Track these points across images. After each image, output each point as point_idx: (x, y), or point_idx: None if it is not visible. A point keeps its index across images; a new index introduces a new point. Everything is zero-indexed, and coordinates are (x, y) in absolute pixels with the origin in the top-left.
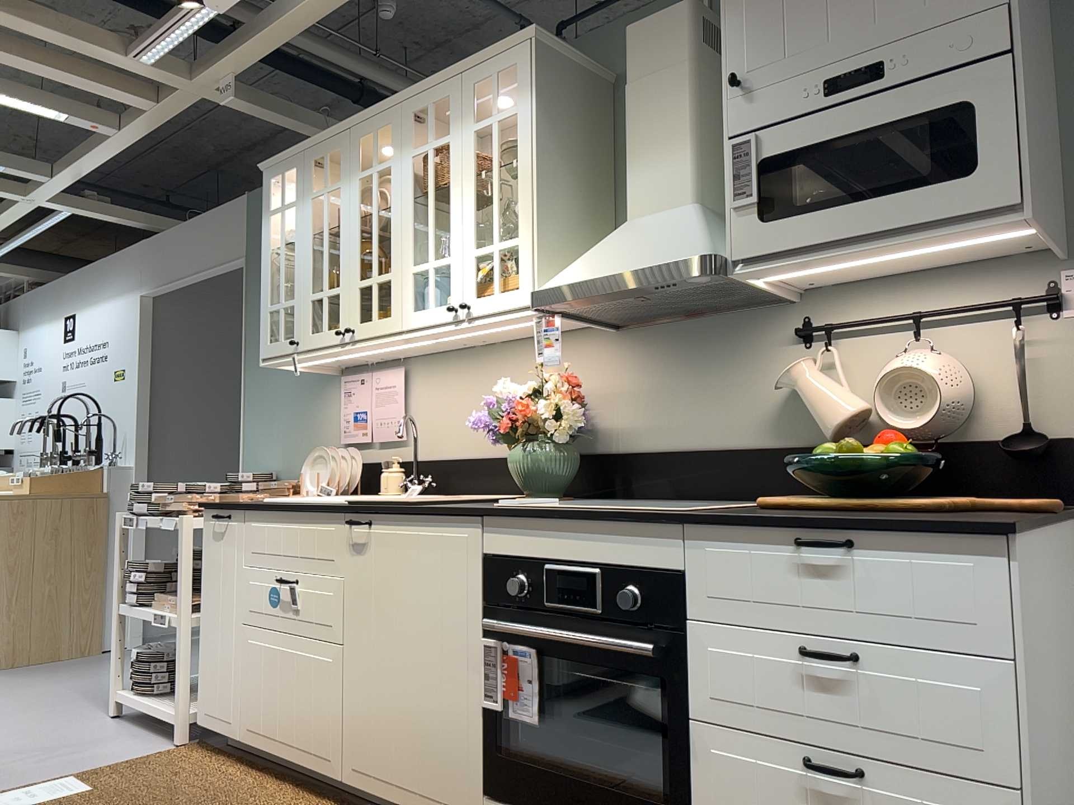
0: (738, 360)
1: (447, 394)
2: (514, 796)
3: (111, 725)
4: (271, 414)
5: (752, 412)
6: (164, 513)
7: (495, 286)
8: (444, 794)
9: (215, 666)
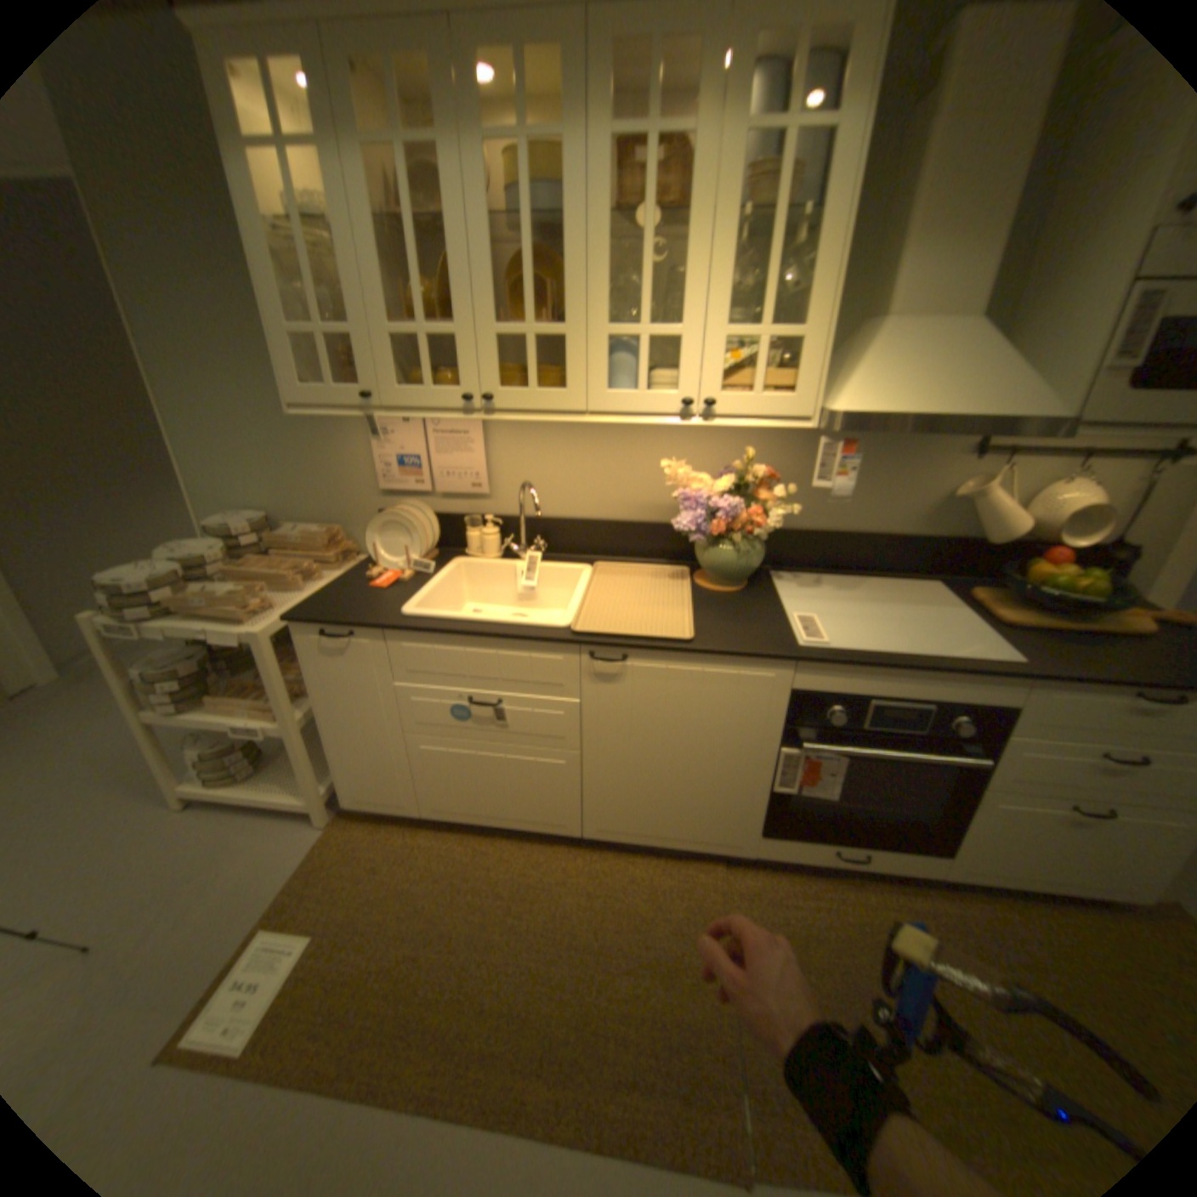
0: (913, 462)
1: (550, 451)
2: (796, 837)
3: (195, 827)
4: (231, 441)
5: (913, 507)
6: (184, 617)
7: (757, 386)
8: (717, 840)
9: (363, 768)
